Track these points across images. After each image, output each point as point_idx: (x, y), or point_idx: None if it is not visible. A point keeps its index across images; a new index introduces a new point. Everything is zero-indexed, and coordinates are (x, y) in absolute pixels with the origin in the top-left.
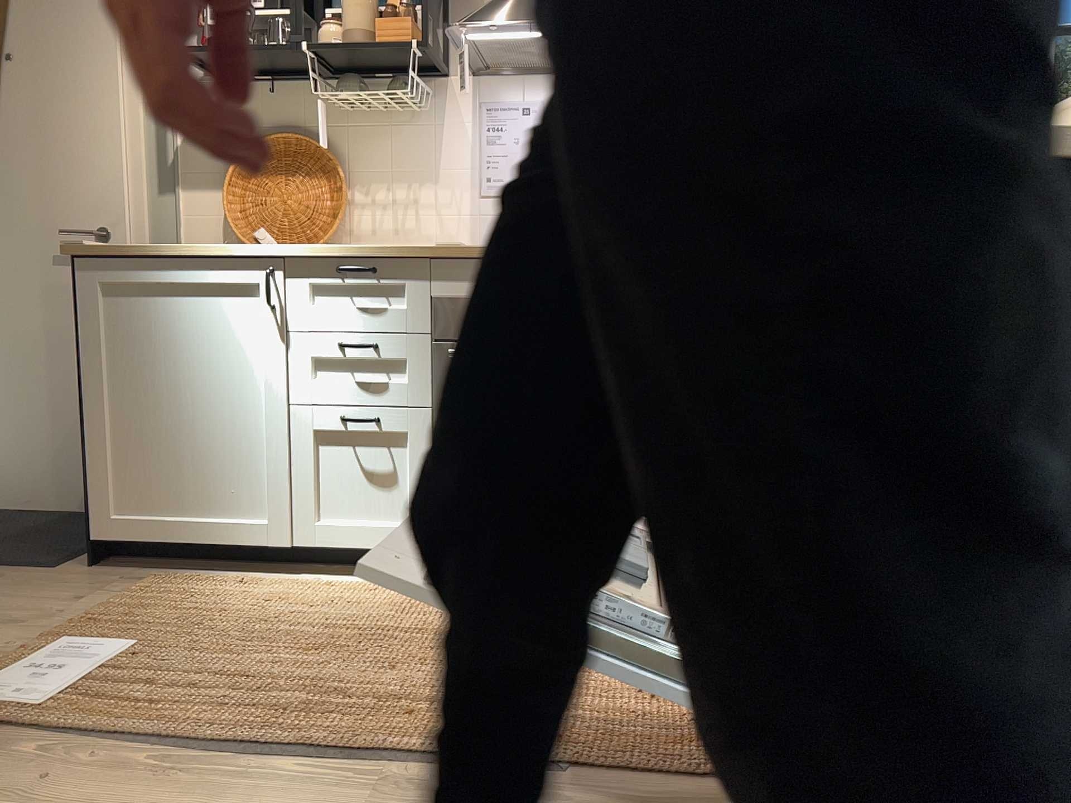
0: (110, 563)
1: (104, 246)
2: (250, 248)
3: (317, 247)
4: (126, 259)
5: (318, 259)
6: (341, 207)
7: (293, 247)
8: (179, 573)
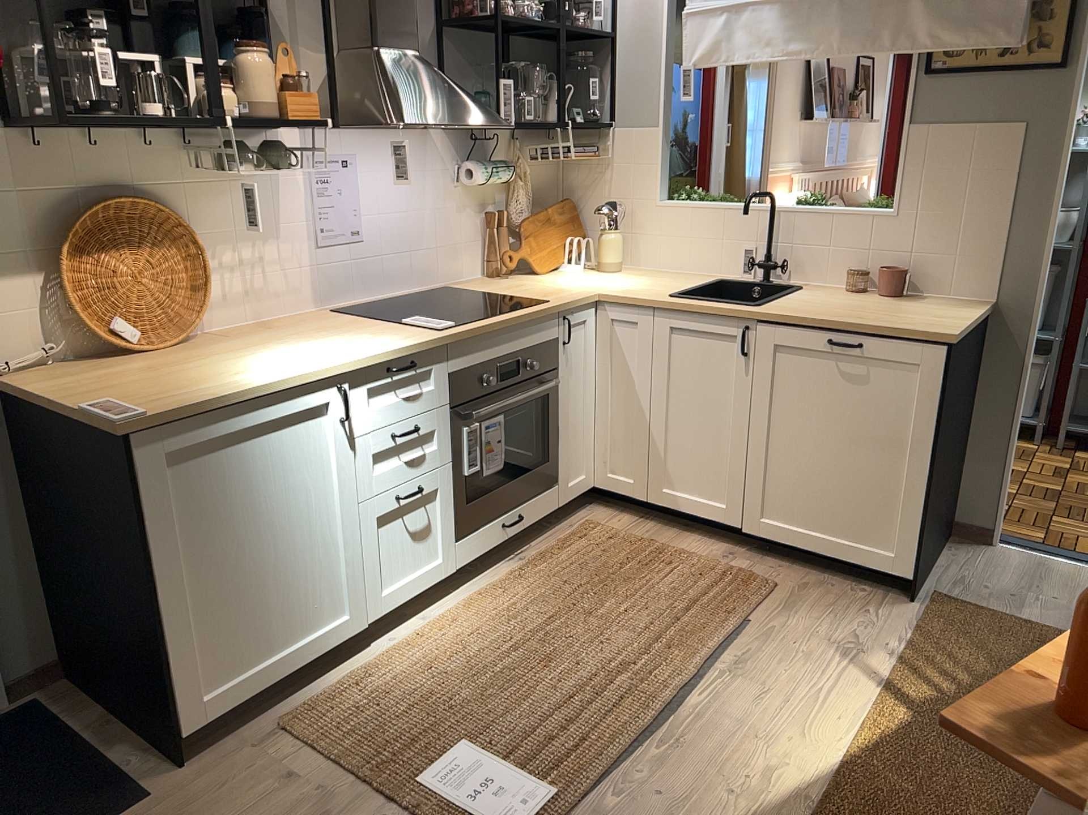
0: (186, 752)
1: (149, 407)
2: (322, 370)
3: (373, 354)
4: (197, 416)
5: (374, 365)
6: (211, 279)
7: (357, 360)
8: (286, 708)
